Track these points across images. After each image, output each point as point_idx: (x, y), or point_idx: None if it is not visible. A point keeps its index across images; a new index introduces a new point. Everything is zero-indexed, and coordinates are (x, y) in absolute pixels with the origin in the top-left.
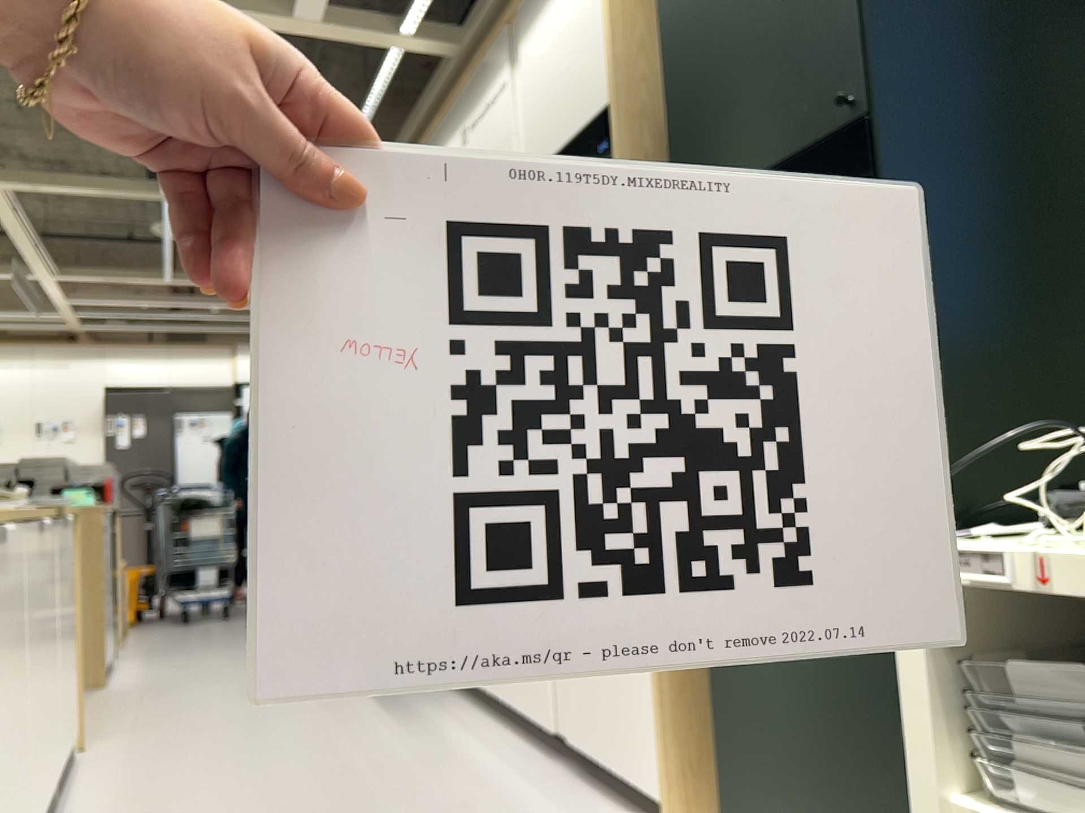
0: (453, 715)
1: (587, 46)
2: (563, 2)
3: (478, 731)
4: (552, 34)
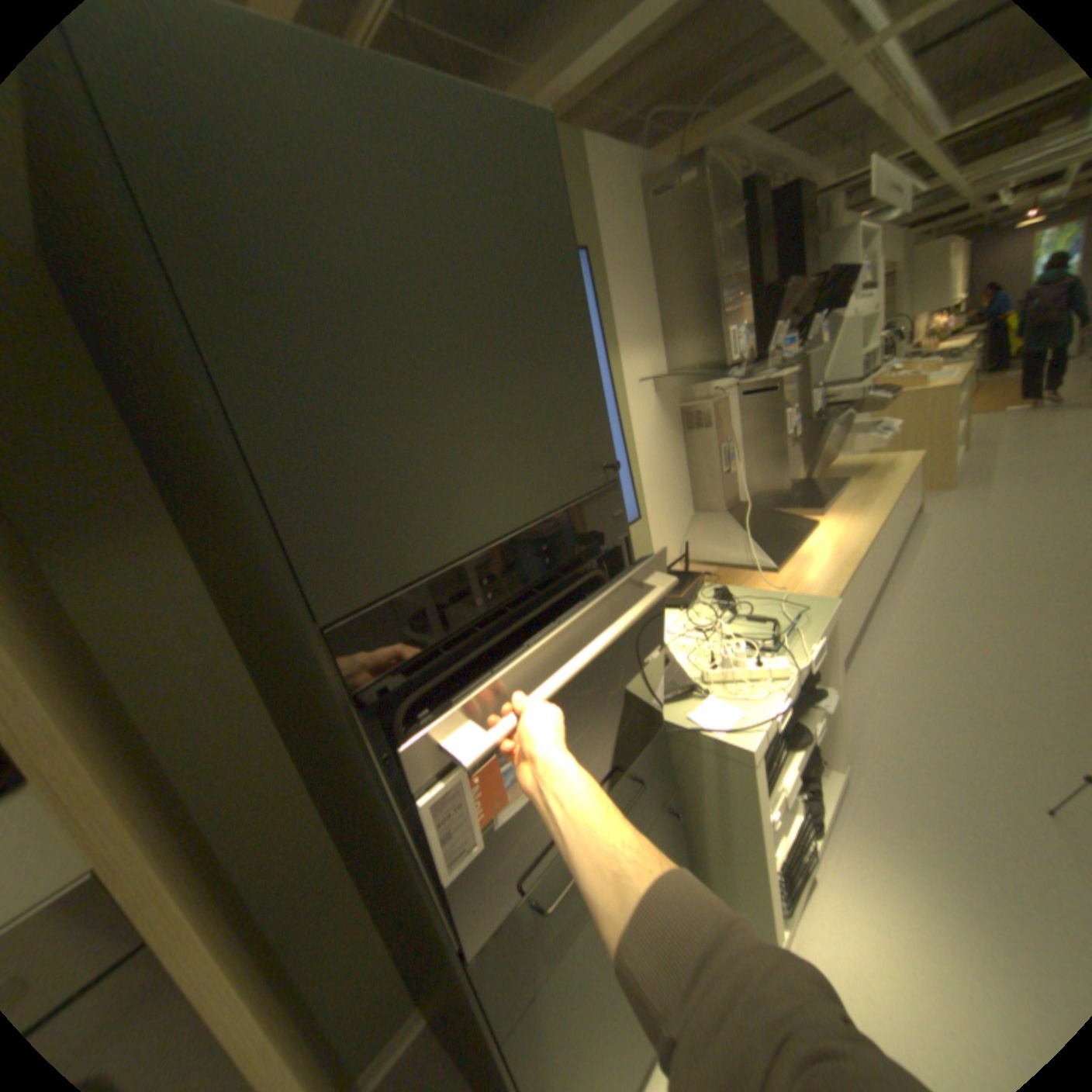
0: None
1: None
2: None
3: None
4: None
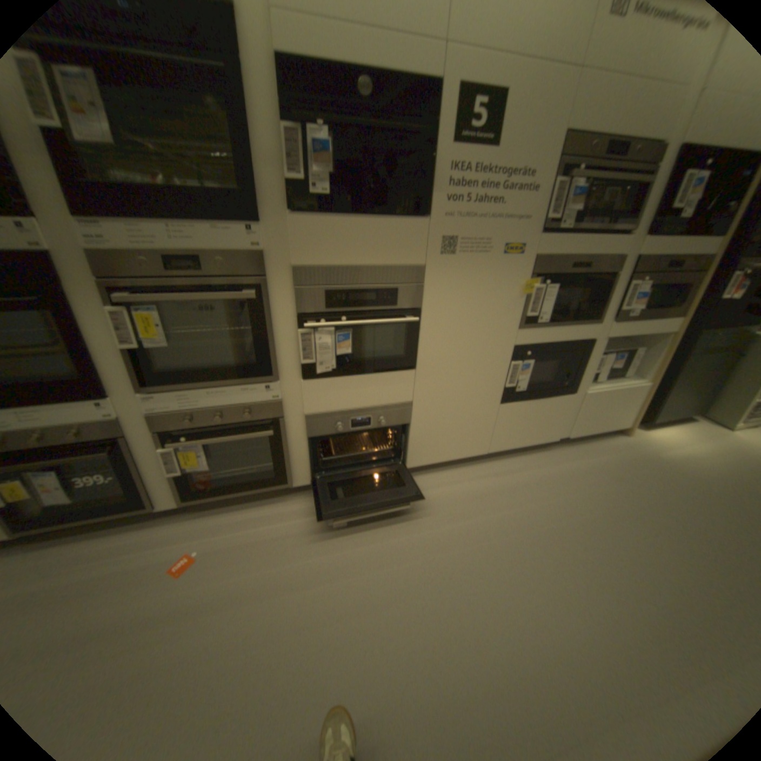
0: (468, 480)
1: None
2: None
3: (502, 471)
4: None
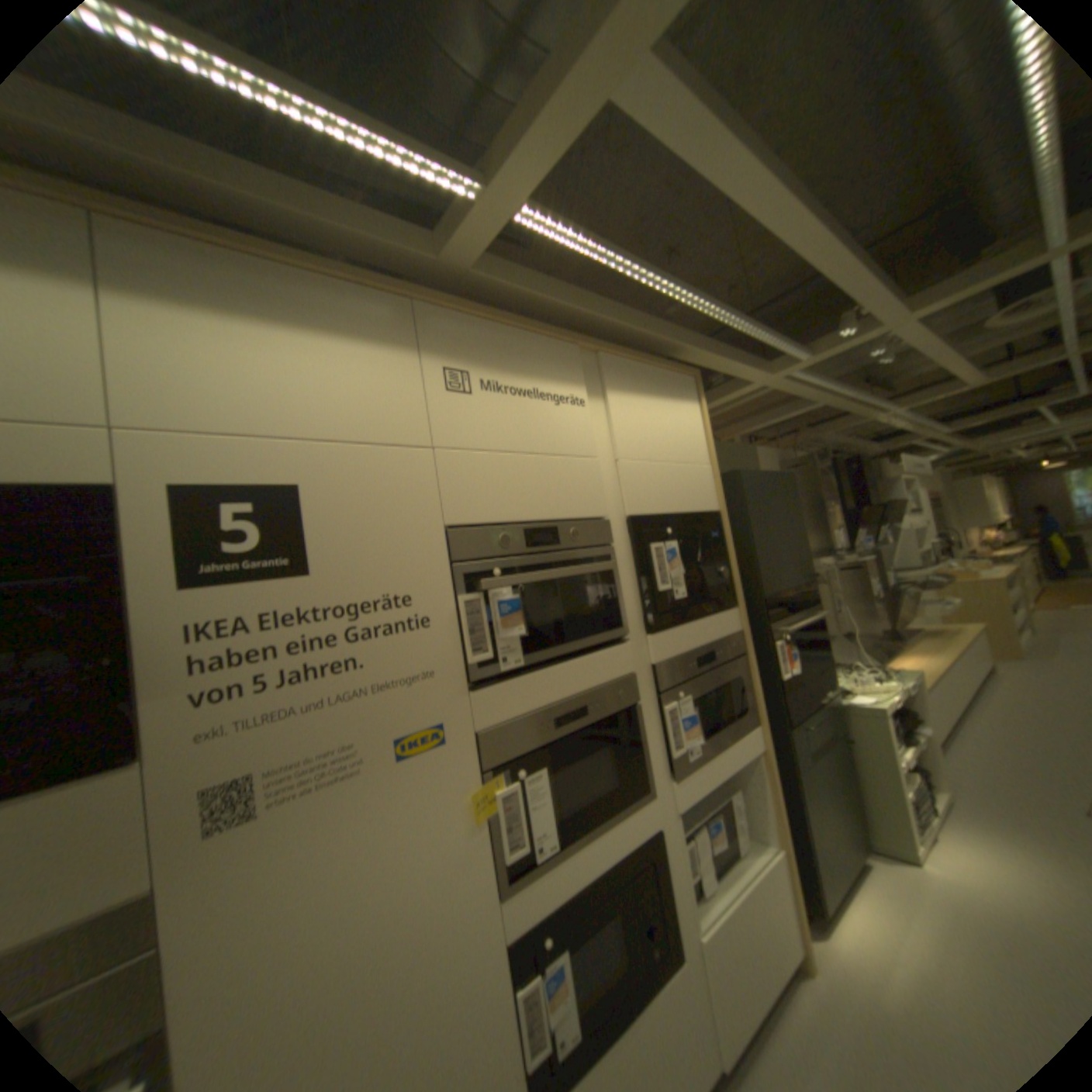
0: None
1: (691, 461)
2: (665, 410)
3: None
4: (653, 420)
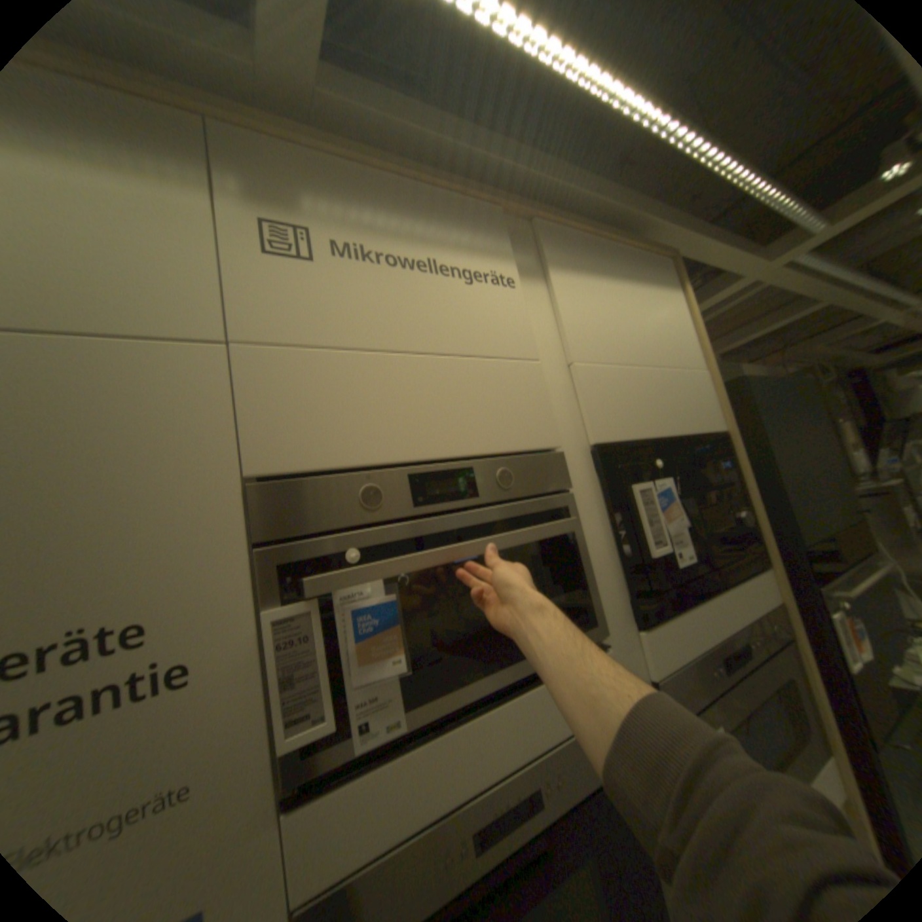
0: None
1: (682, 363)
2: (637, 296)
3: None
4: (622, 309)
